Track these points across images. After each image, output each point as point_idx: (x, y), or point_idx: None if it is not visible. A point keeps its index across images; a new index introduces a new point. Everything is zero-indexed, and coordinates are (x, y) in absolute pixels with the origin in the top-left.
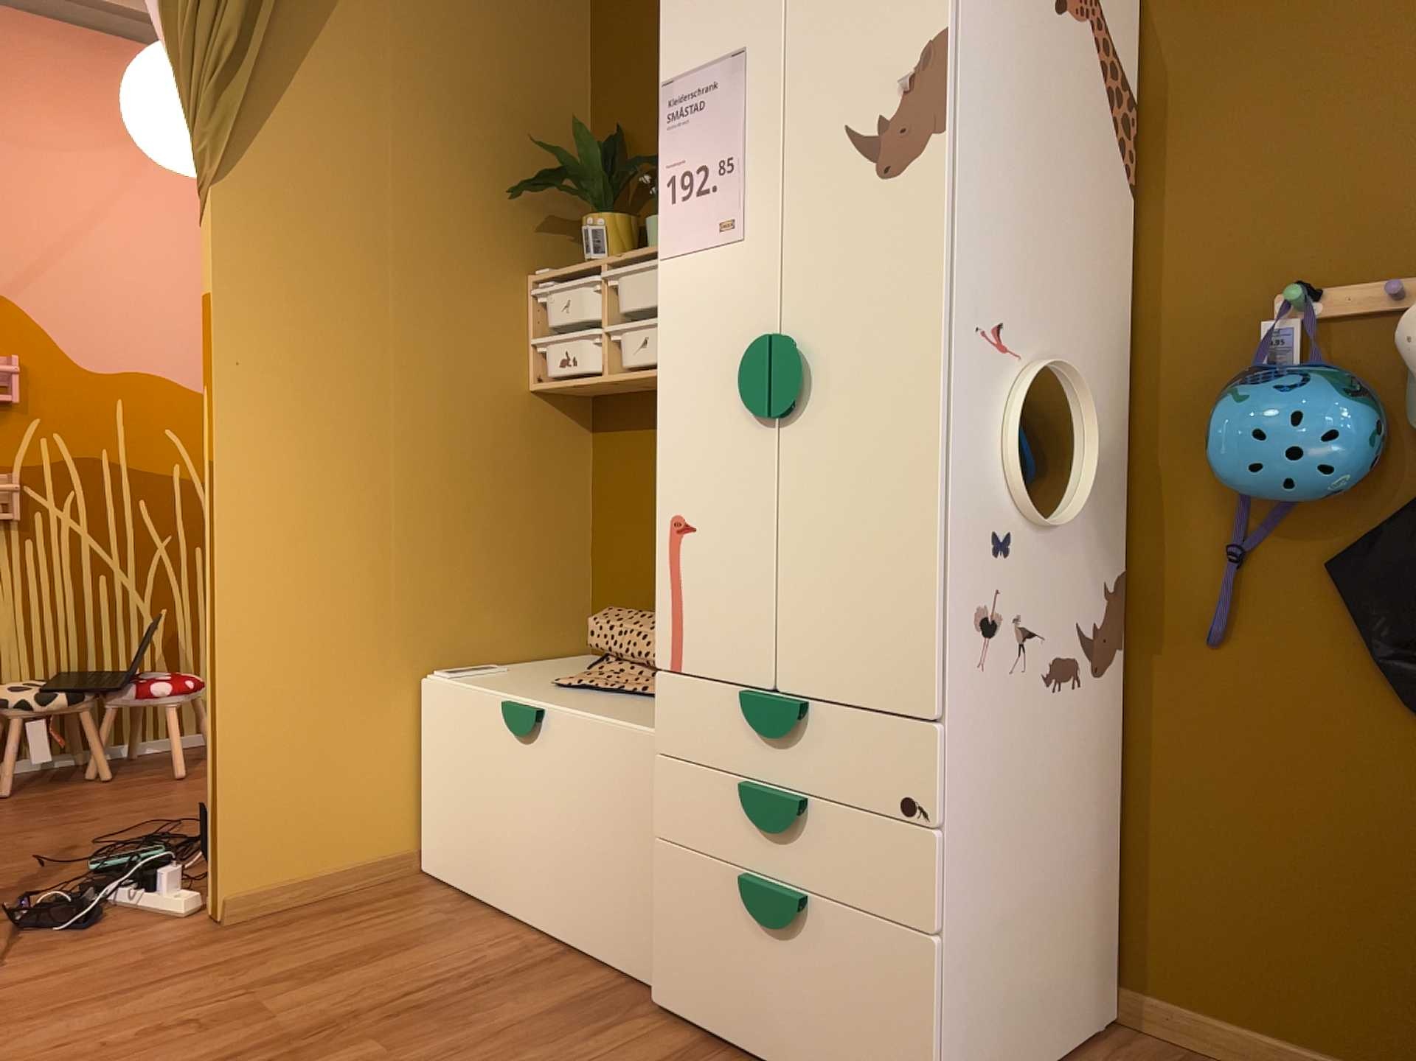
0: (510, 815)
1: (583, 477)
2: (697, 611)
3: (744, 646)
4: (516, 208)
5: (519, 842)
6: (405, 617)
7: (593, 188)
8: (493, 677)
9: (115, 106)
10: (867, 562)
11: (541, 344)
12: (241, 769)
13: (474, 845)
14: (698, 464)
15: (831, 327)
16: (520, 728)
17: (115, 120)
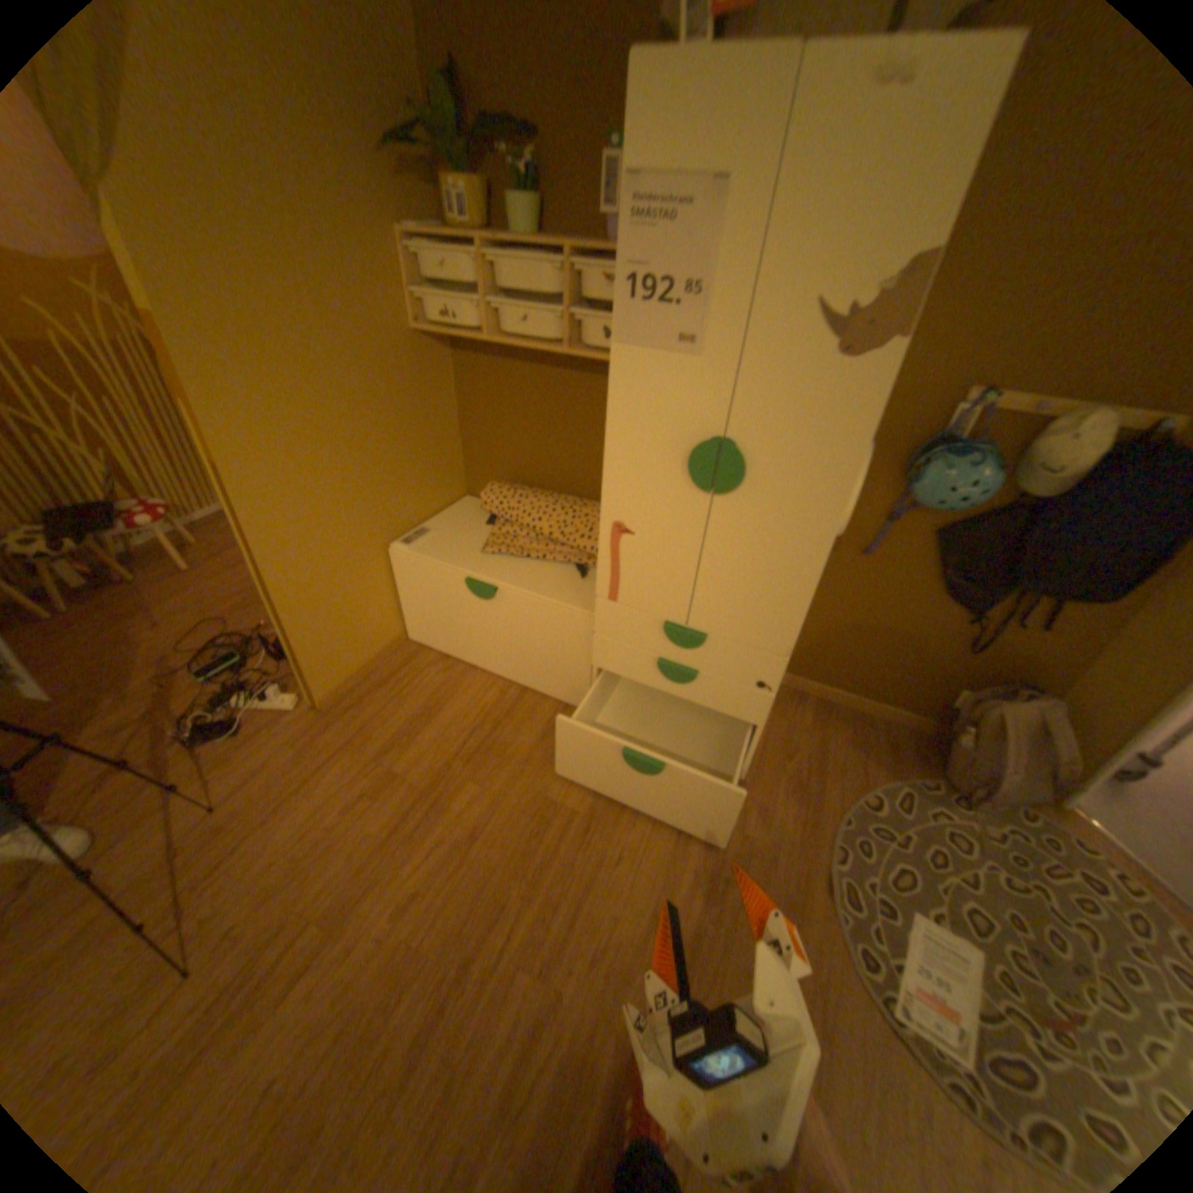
0: (476, 629)
1: (450, 386)
2: (631, 577)
3: (664, 603)
4: (372, 156)
5: (484, 641)
6: (370, 518)
7: (447, 147)
8: (434, 543)
9: None
10: (762, 584)
11: (412, 292)
12: (305, 641)
13: (449, 637)
14: (639, 500)
15: (767, 448)
16: (483, 596)
17: None
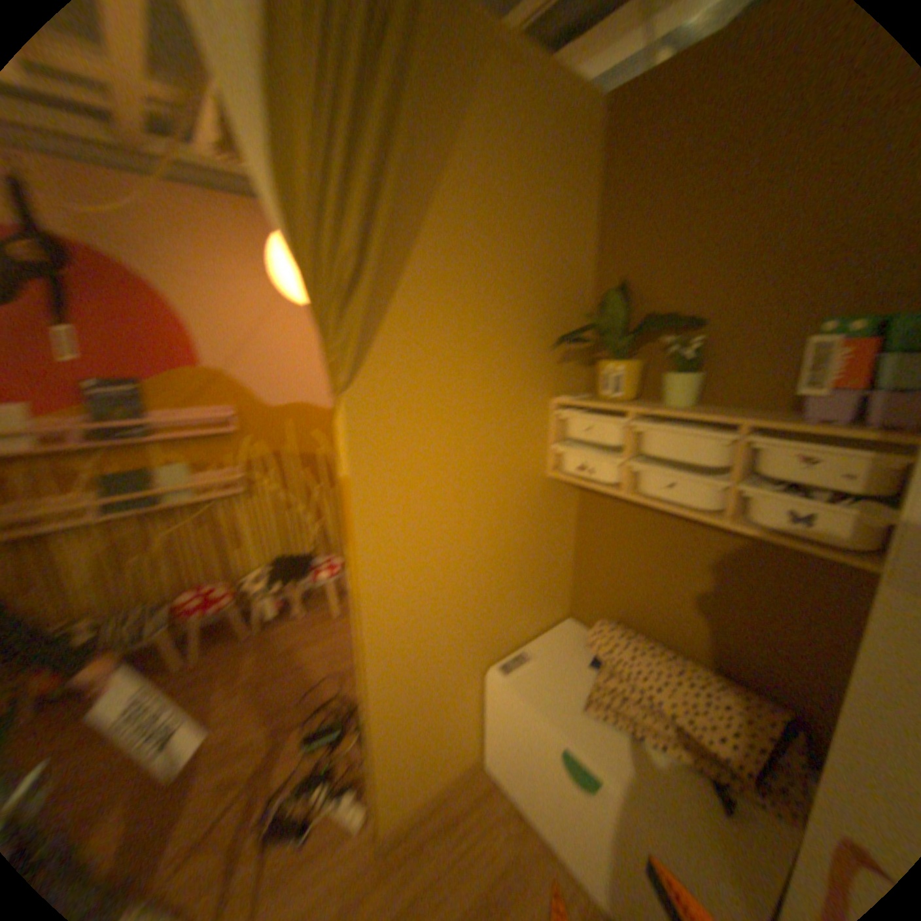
0: (564, 811)
1: (572, 518)
2: None
3: None
4: (545, 349)
5: (571, 831)
6: (476, 642)
7: (612, 339)
8: (532, 678)
9: (260, 246)
10: None
11: (556, 445)
12: (387, 769)
13: (530, 797)
14: None
15: None
16: (582, 785)
17: (261, 256)
